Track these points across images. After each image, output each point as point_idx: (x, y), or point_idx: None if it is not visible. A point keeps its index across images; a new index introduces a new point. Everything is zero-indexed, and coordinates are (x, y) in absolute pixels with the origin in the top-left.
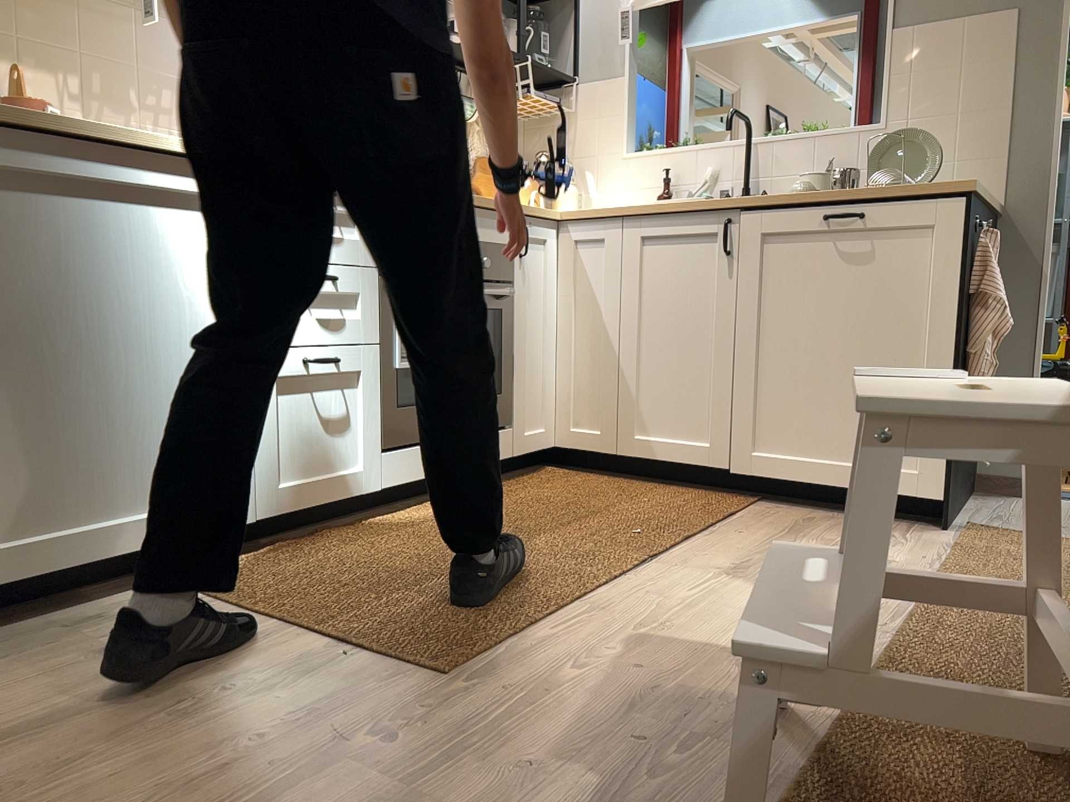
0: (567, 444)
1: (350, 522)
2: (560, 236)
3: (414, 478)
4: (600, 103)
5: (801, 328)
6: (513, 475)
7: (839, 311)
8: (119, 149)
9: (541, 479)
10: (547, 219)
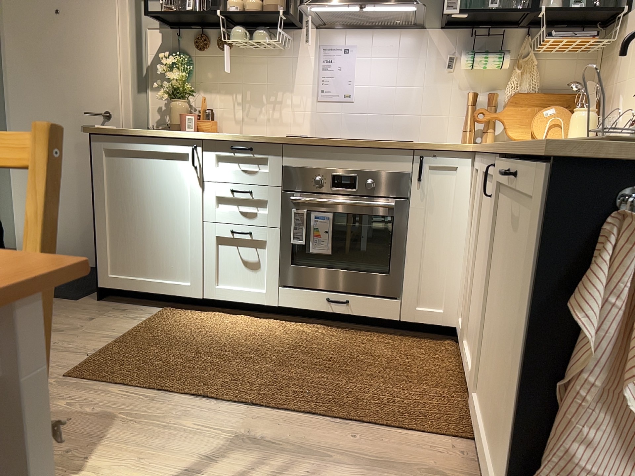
0: (456, 328)
1: (269, 318)
2: (473, 166)
3: (302, 307)
4: (632, 31)
5: (497, 290)
6: (418, 335)
7: (506, 284)
8: (149, 139)
9: (420, 344)
10: (454, 154)
